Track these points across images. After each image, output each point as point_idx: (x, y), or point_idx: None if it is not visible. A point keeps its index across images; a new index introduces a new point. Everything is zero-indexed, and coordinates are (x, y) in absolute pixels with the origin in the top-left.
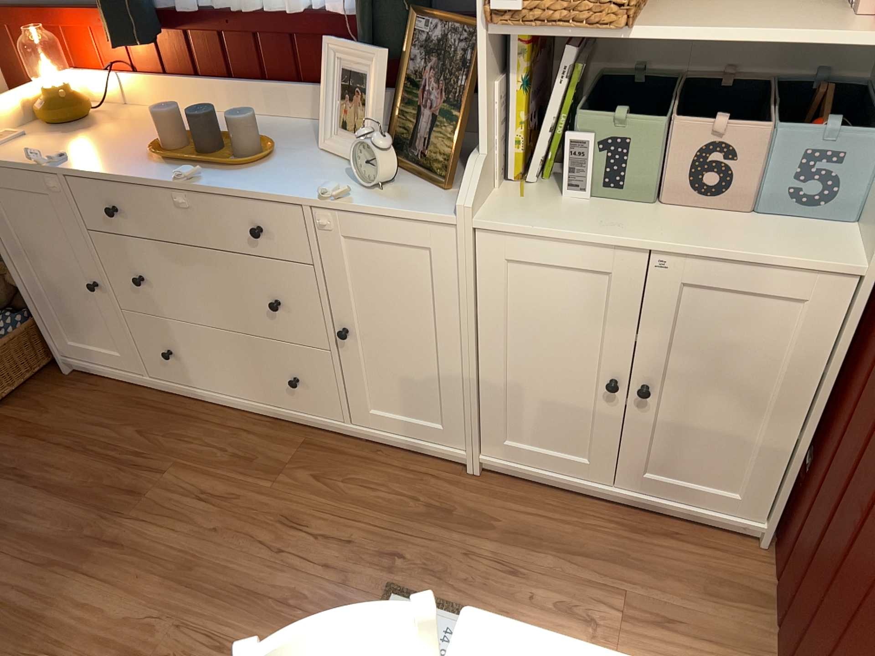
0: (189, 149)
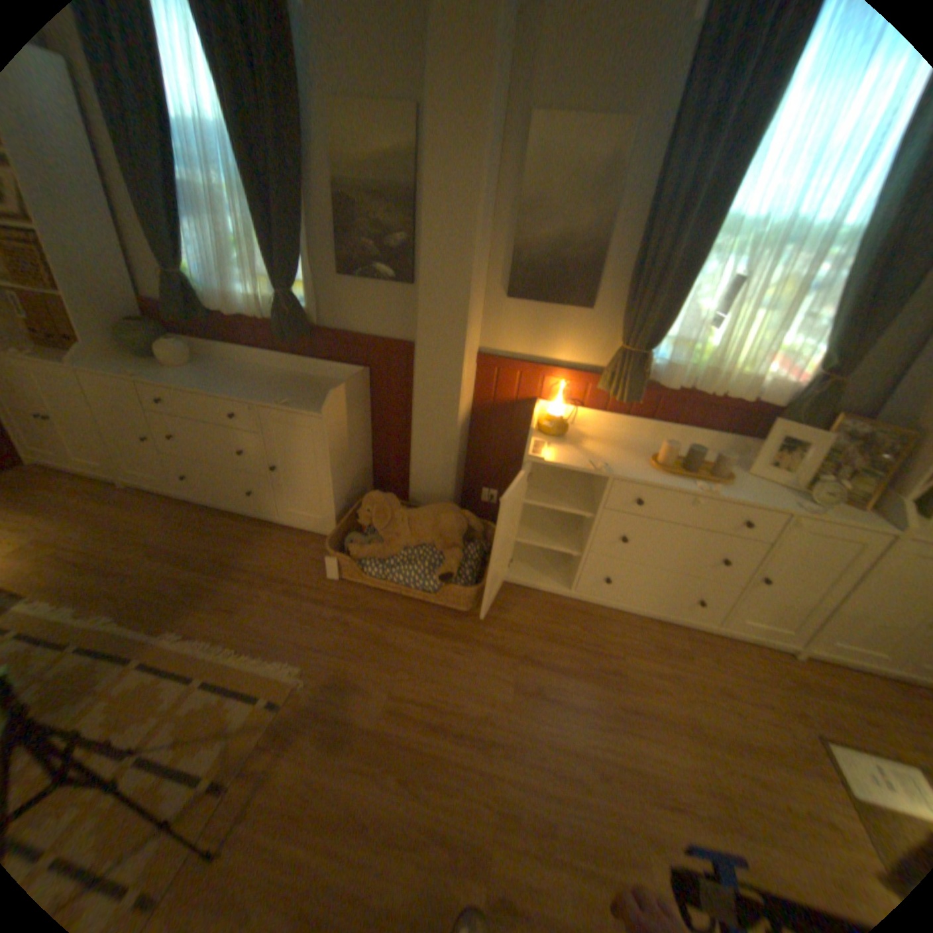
0: (674, 464)
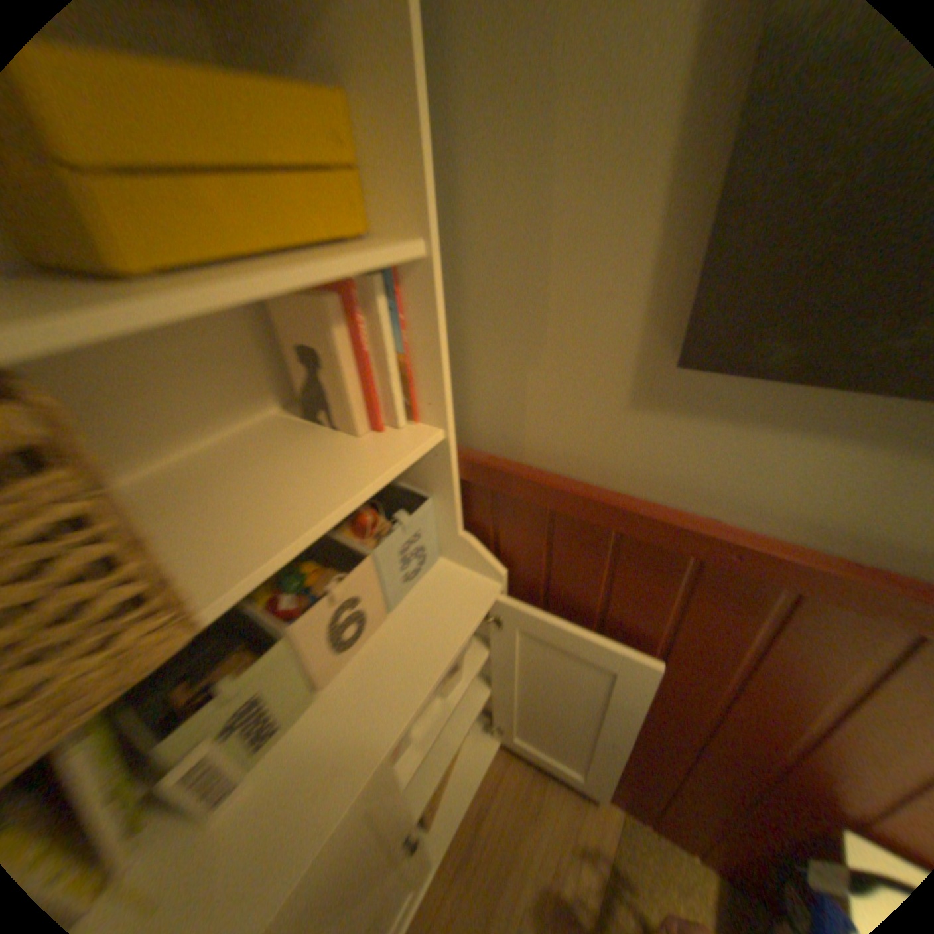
0: None
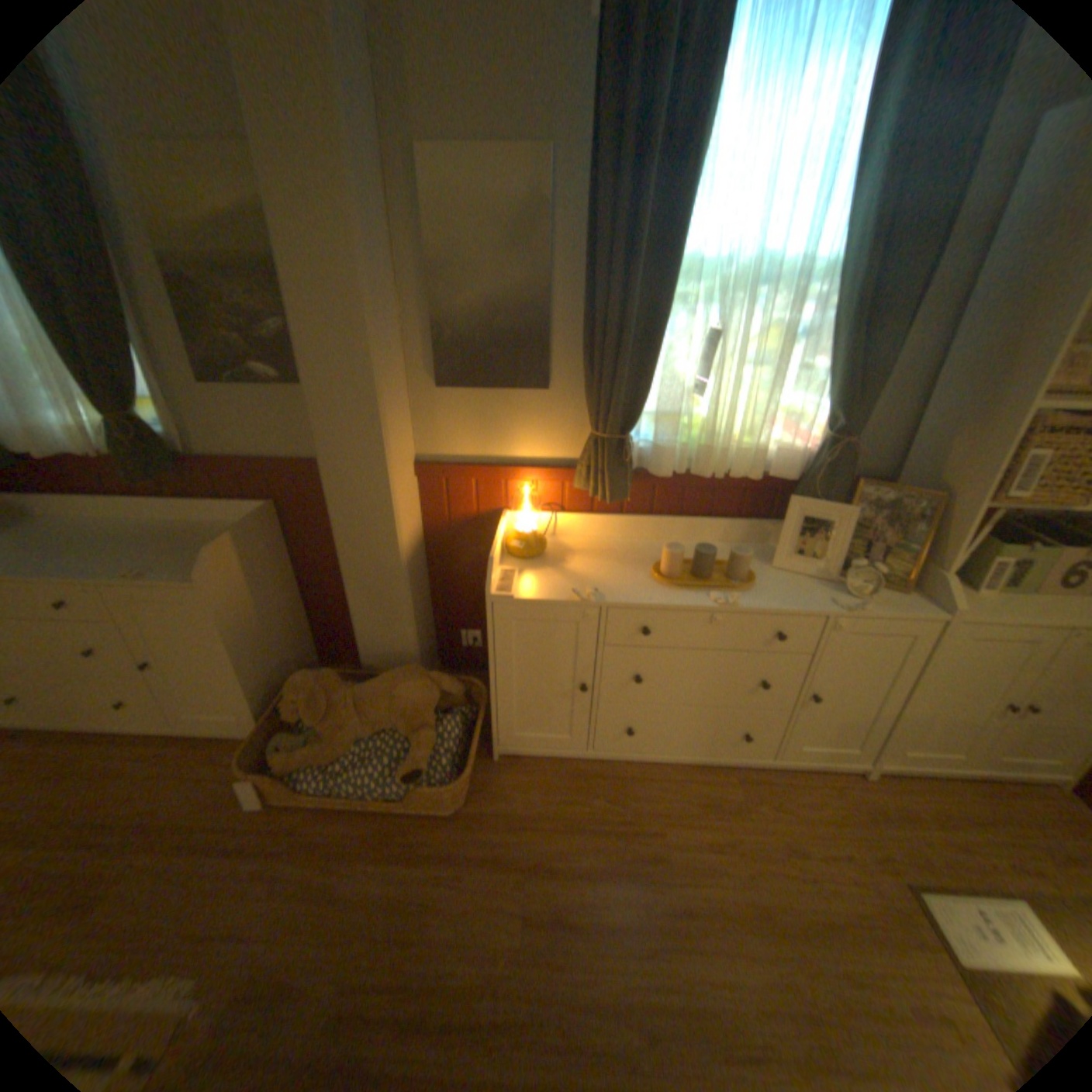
0: (682, 572)
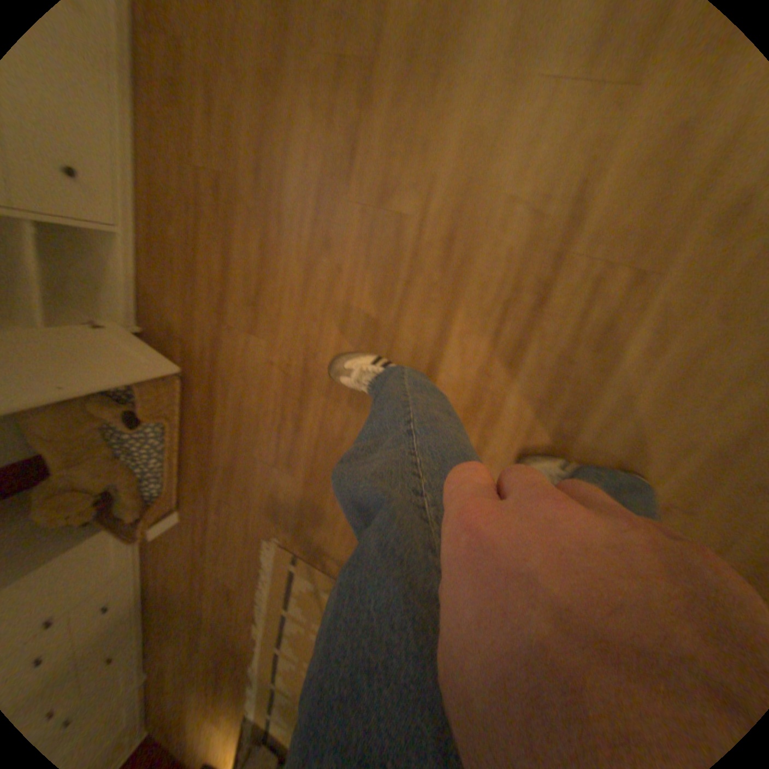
0: None
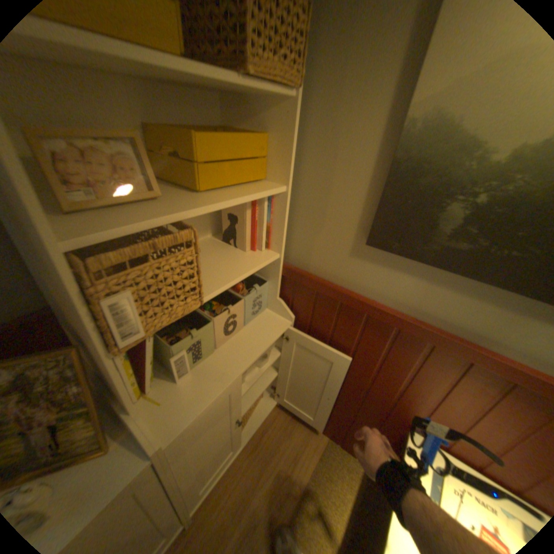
0: None
